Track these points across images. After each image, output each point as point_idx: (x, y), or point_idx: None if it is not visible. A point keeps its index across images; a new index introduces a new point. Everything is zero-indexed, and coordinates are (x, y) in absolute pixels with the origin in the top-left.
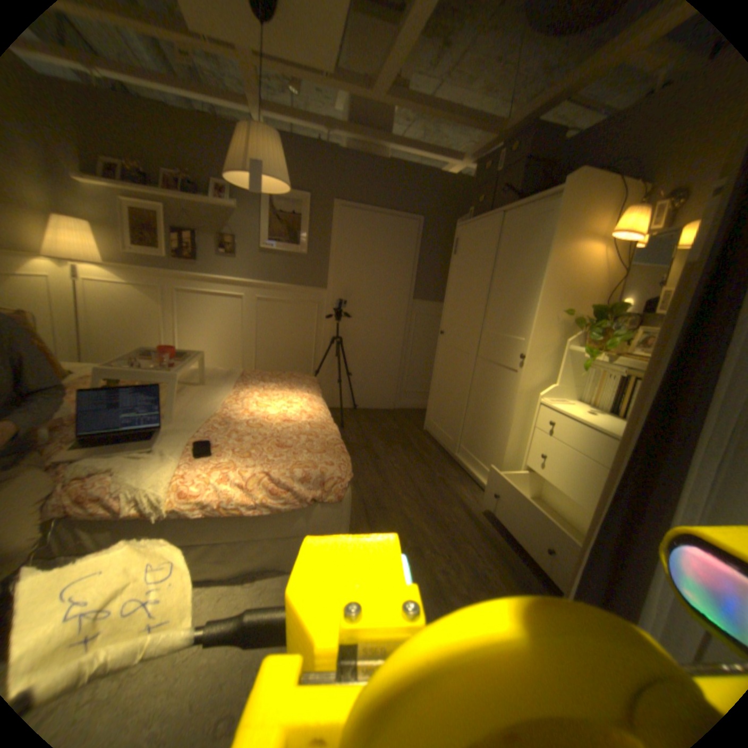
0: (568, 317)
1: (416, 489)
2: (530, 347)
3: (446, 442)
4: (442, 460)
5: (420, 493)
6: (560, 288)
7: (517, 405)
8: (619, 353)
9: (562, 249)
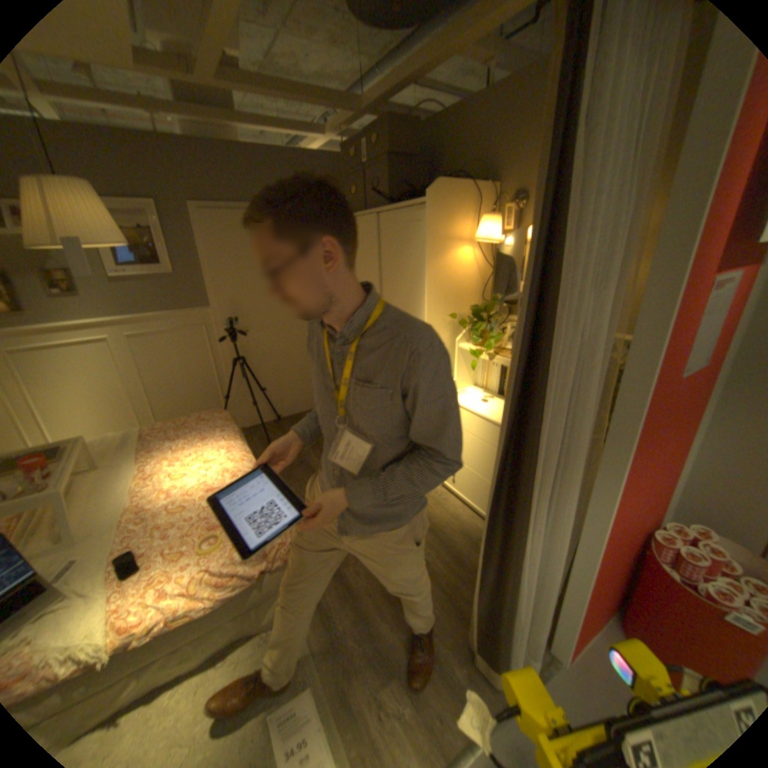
0: (452, 318)
1: None
2: None
3: None
4: None
5: None
6: (441, 296)
7: None
8: (495, 351)
9: (436, 261)
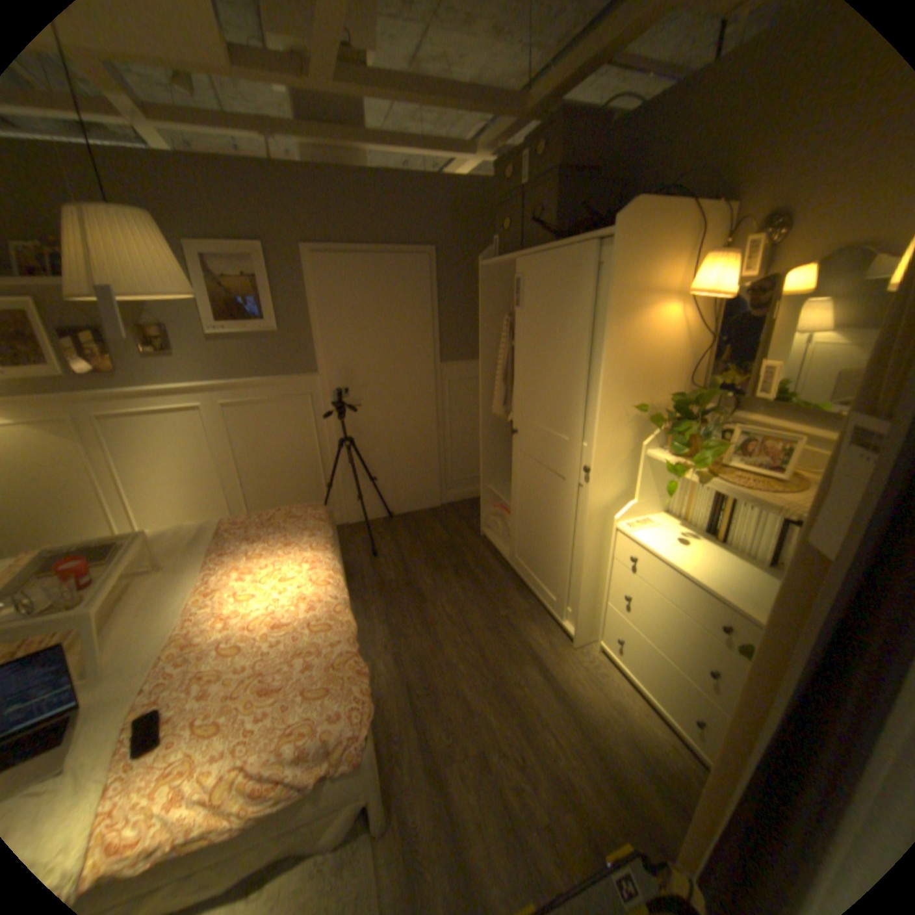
0: (640, 411)
1: (476, 647)
2: (595, 459)
3: (510, 559)
4: (507, 586)
5: (482, 653)
6: (626, 377)
7: (587, 534)
8: (712, 470)
9: (623, 324)
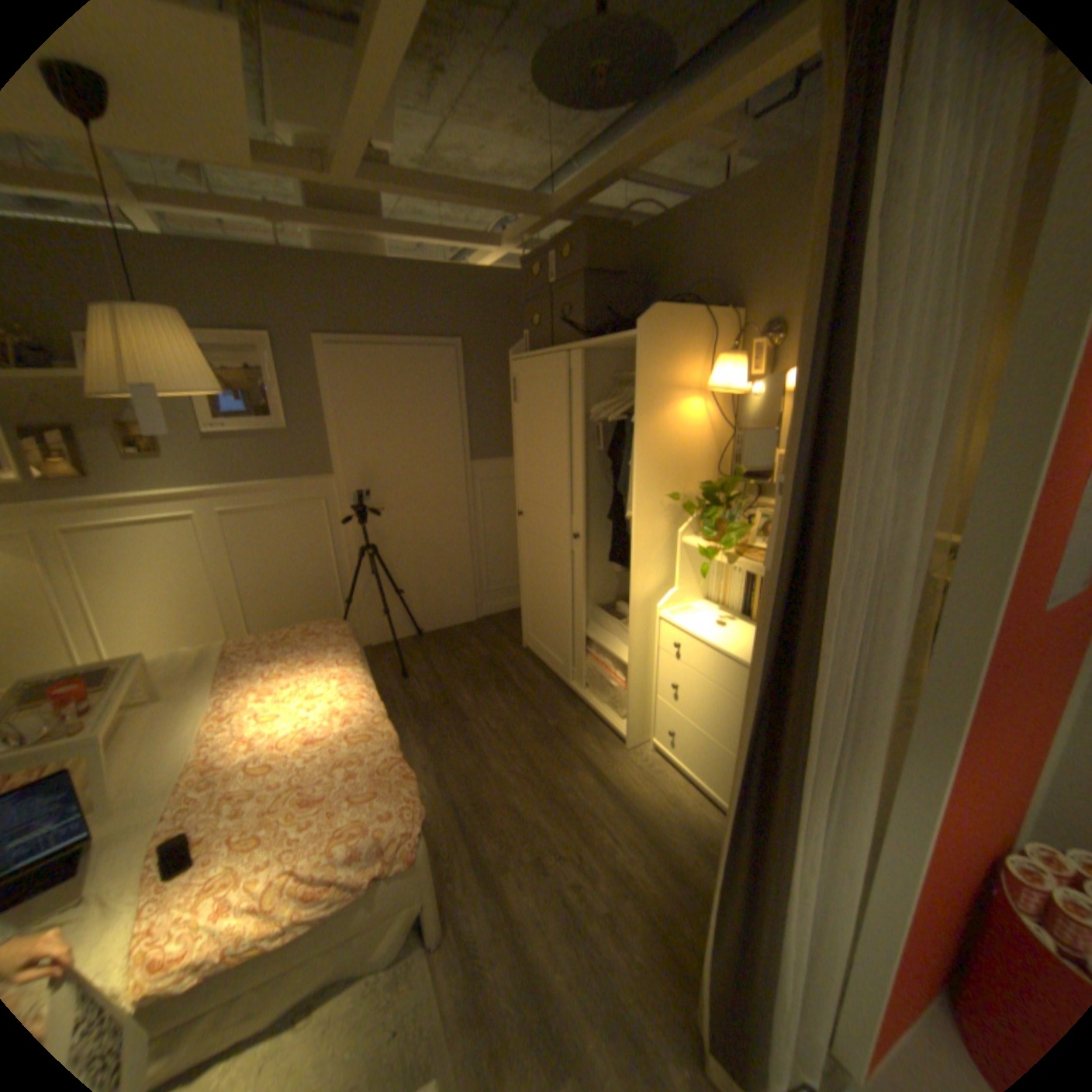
0: (673, 500)
1: (525, 759)
2: (634, 548)
3: (556, 667)
4: (555, 696)
5: (532, 764)
6: (657, 467)
7: (632, 625)
8: (738, 551)
9: (650, 418)
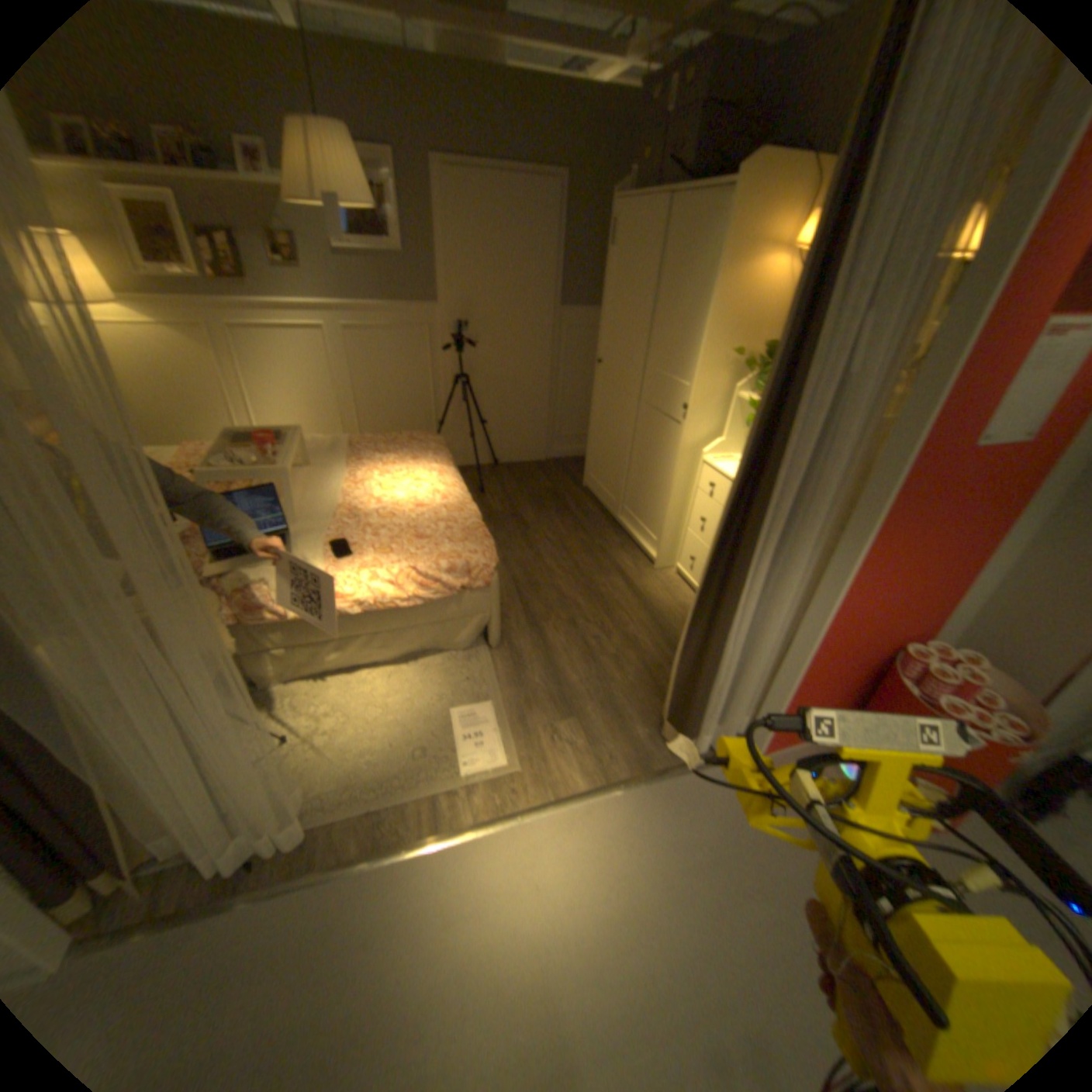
0: (739, 356)
1: (572, 561)
2: (694, 397)
3: (609, 504)
4: (603, 526)
5: (577, 566)
6: (730, 322)
7: (678, 465)
8: None
9: (733, 271)
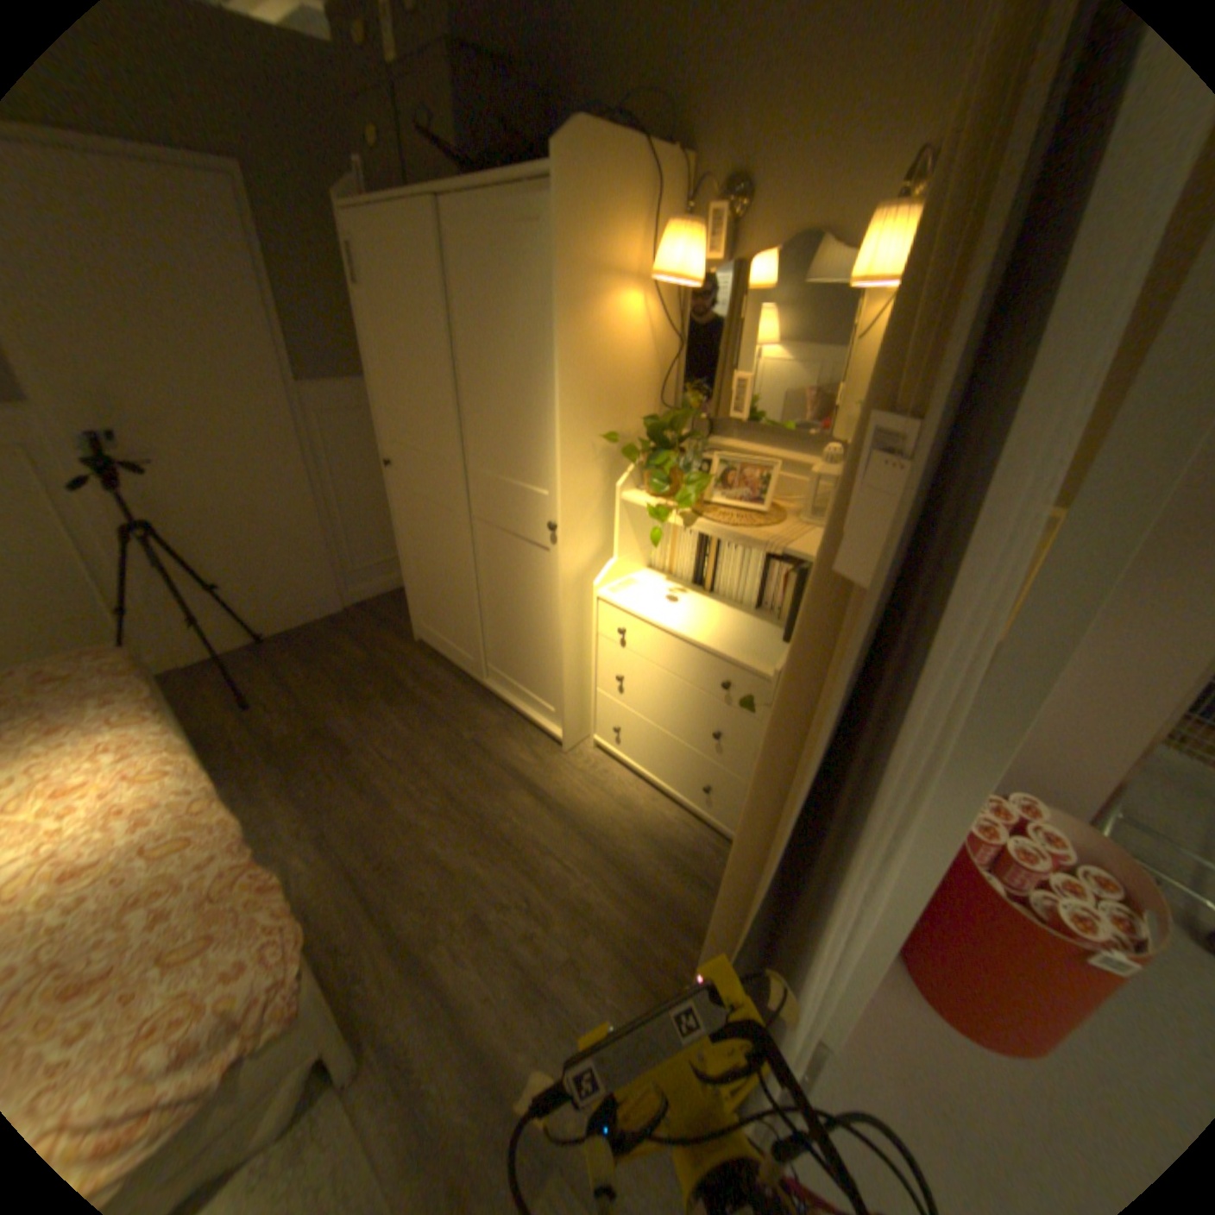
0: (609, 441)
1: (439, 789)
2: (561, 511)
3: (465, 662)
4: (467, 699)
5: (449, 794)
6: (588, 394)
7: (563, 610)
8: (695, 509)
9: (576, 317)
